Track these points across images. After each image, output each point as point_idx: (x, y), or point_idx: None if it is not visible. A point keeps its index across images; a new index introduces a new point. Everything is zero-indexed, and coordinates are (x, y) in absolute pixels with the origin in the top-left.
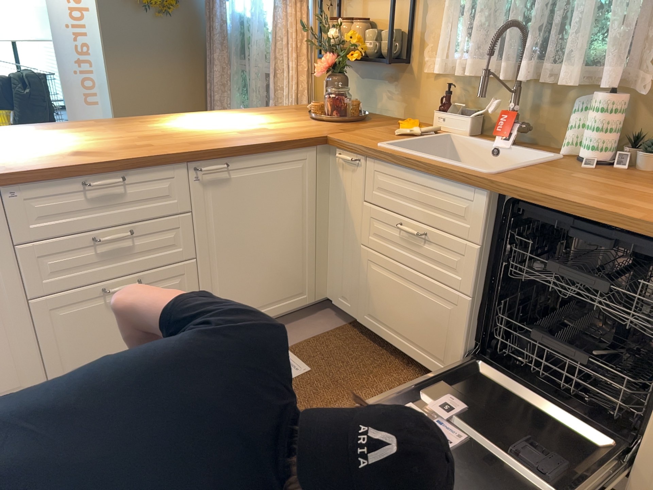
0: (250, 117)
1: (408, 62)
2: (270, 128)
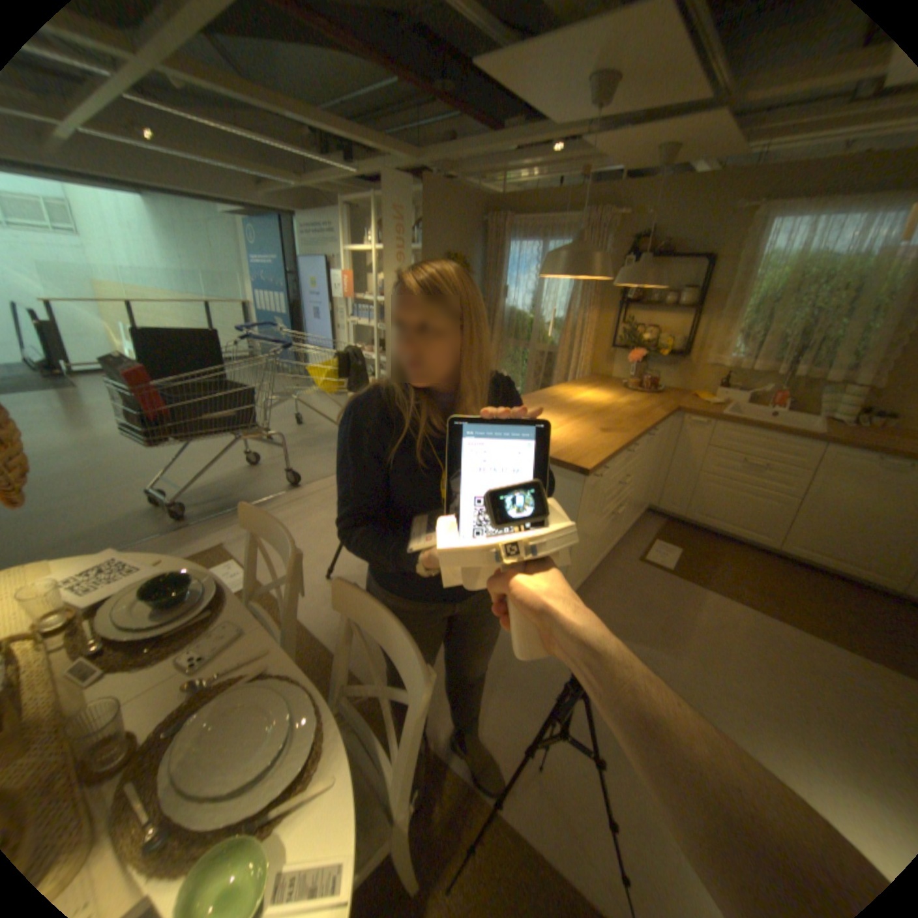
0: (596, 391)
1: (688, 354)
2: (634, 401)
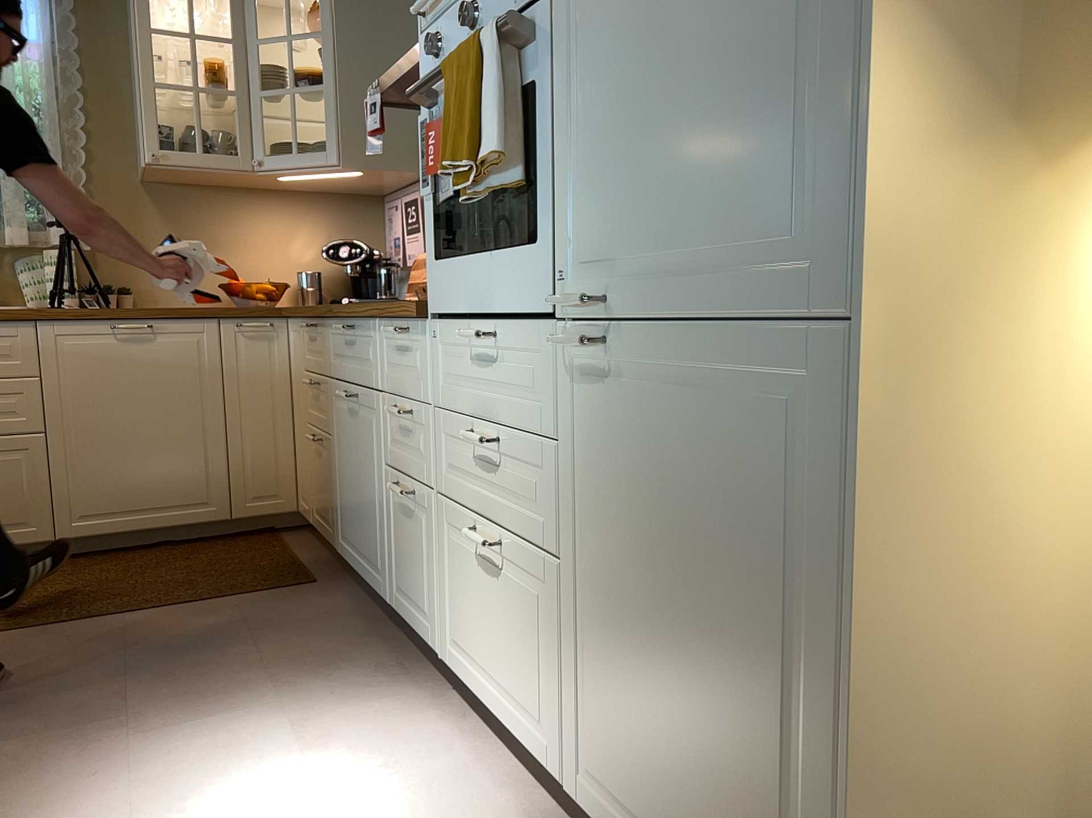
0: None
1: None
2: None
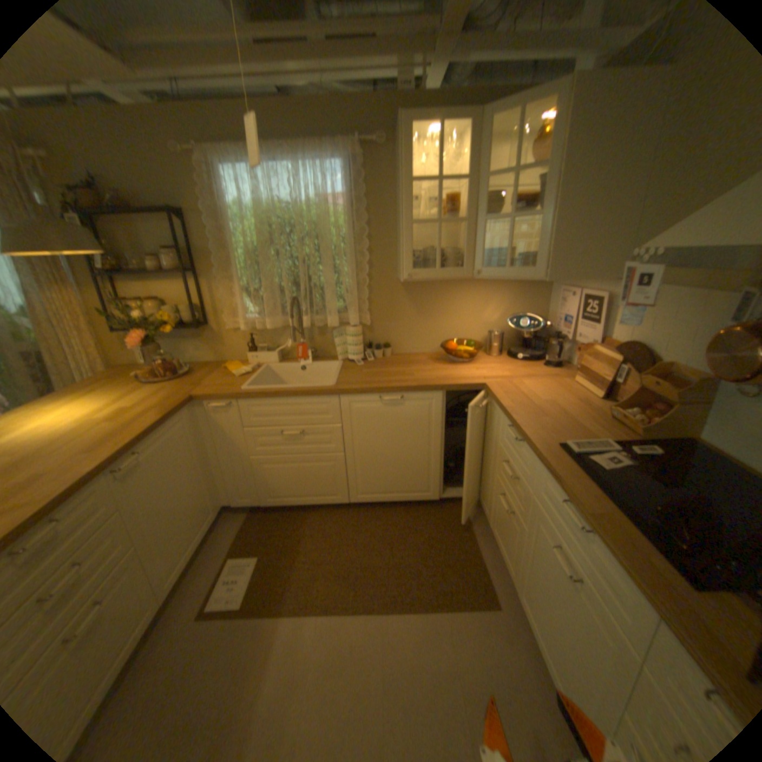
0: (78, 401)
1: (207, 322)
2: (127, 405)
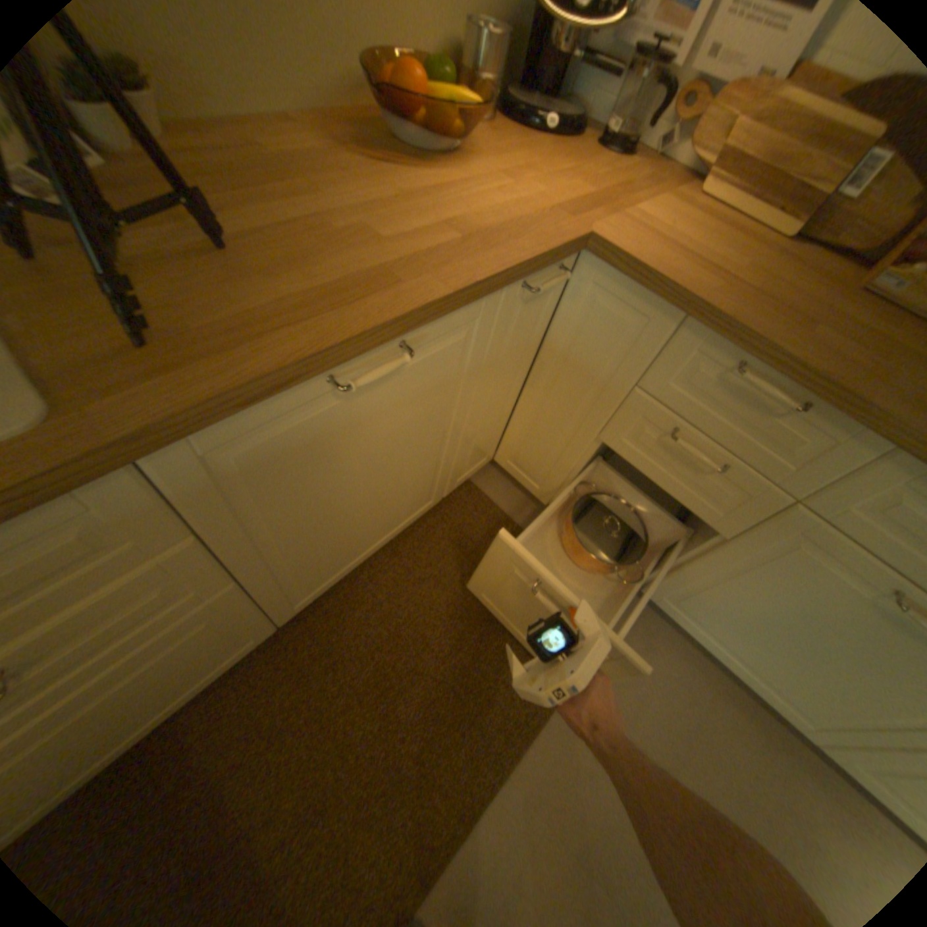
0: None
1: None
2: None
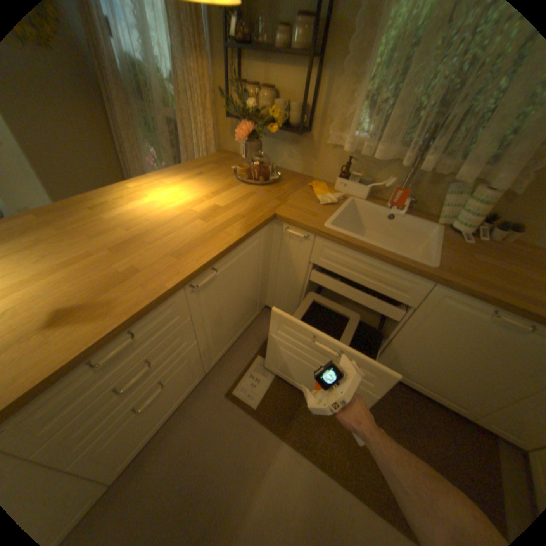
0: (189, 183)
1: (311, 129)
2: (221, 204)
